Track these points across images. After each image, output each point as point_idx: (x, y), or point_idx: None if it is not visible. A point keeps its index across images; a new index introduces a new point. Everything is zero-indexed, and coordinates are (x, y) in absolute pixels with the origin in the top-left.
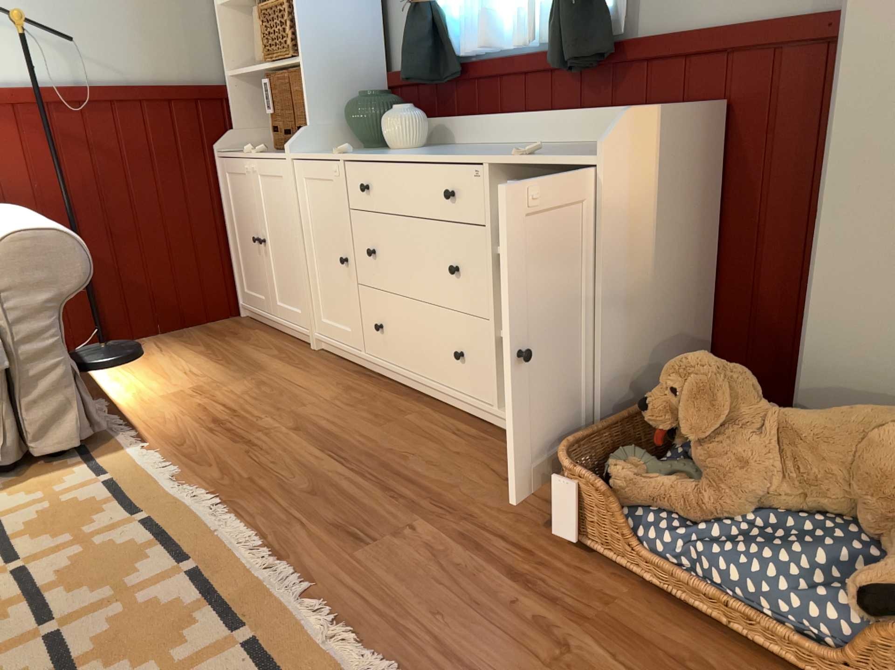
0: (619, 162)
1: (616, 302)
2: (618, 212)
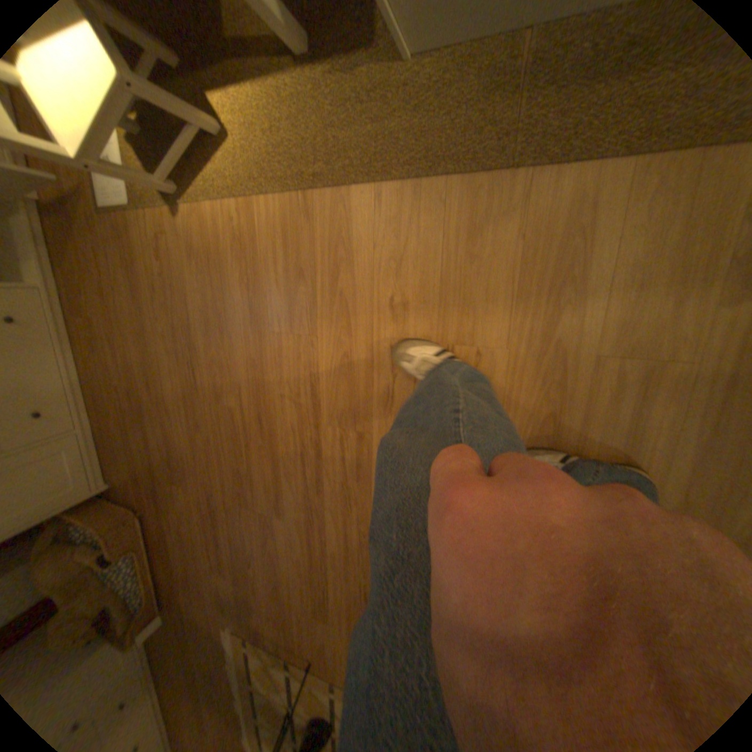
0: None
1: None
2: None
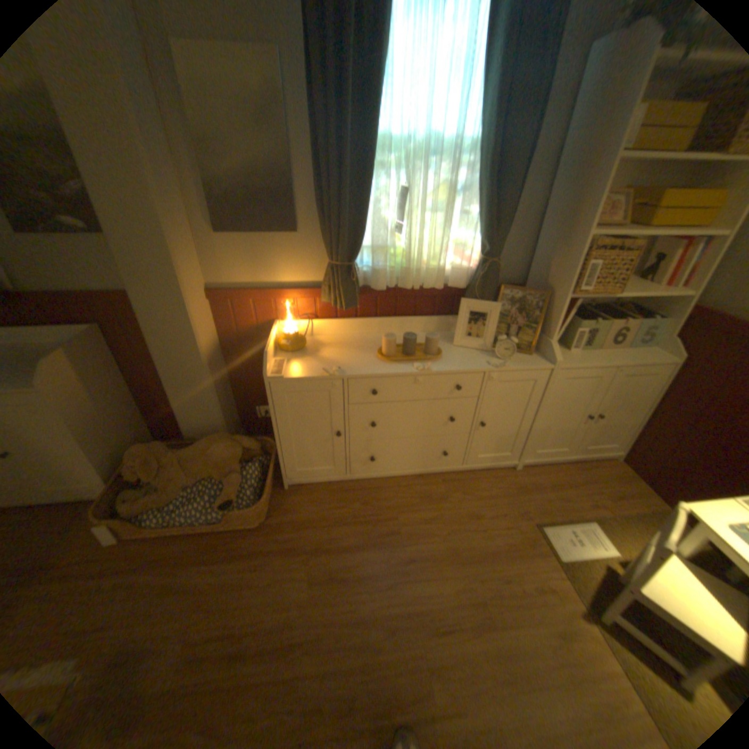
0: (52, 385)
1: (85, 437)
2: (64, 403)
